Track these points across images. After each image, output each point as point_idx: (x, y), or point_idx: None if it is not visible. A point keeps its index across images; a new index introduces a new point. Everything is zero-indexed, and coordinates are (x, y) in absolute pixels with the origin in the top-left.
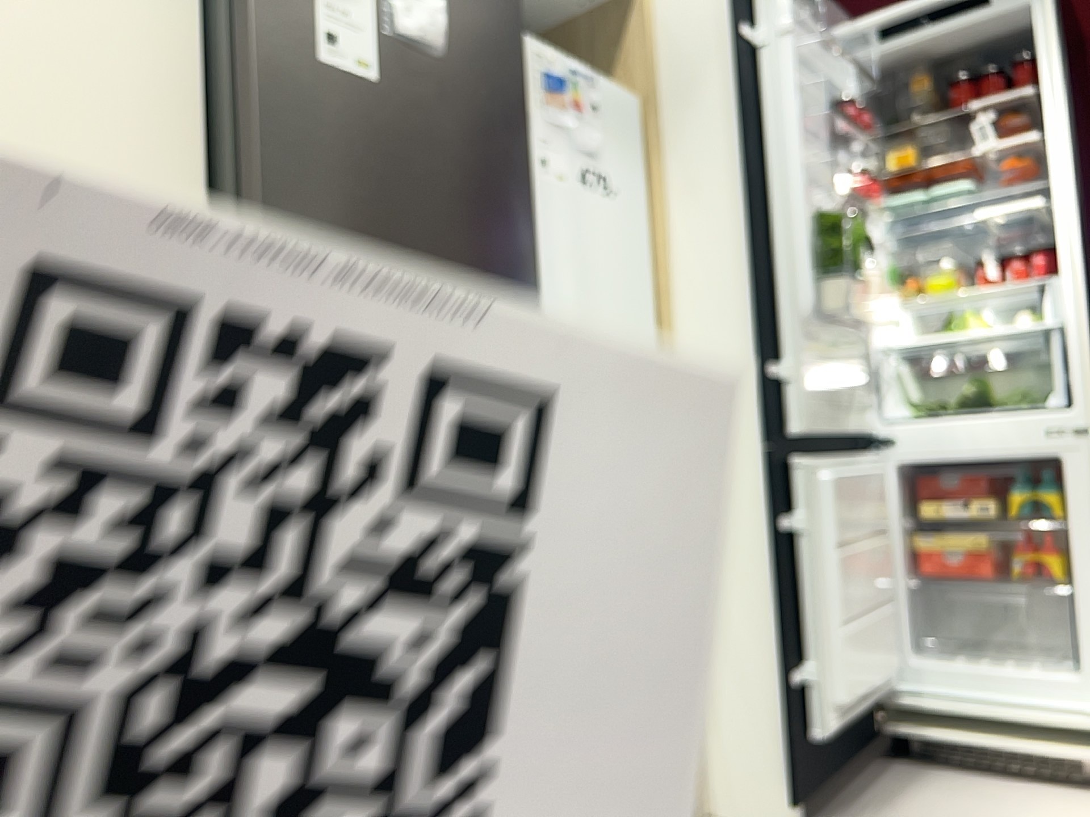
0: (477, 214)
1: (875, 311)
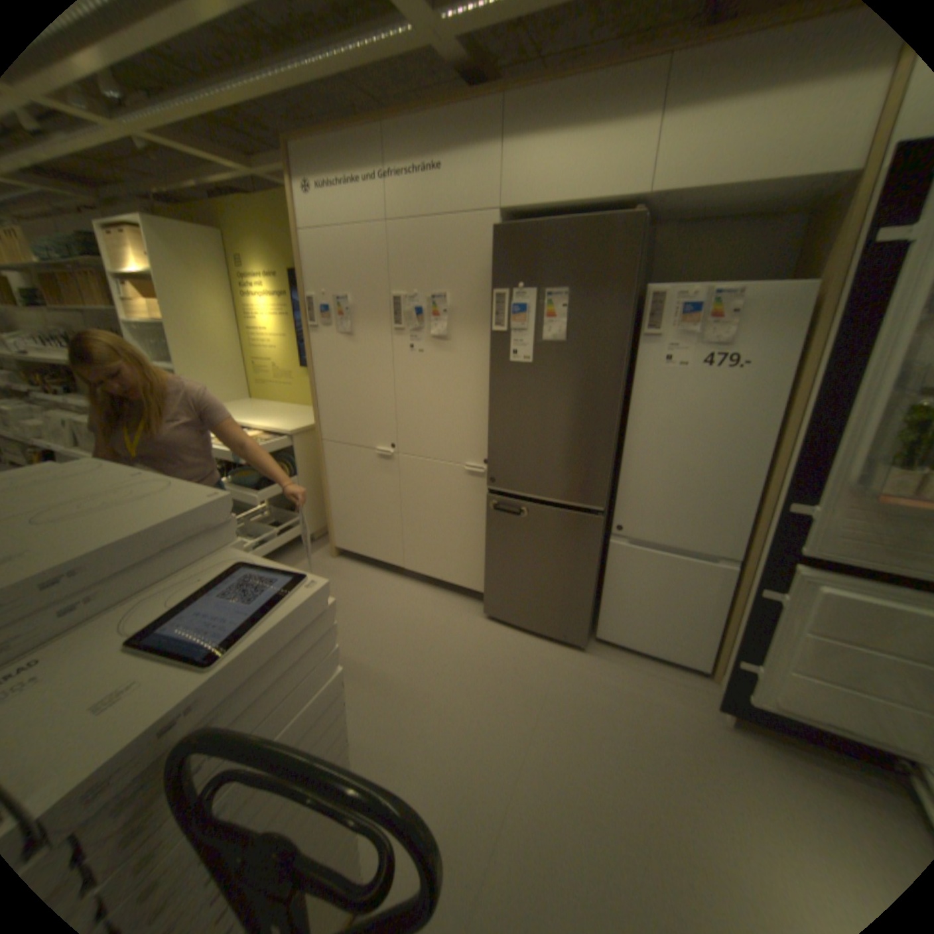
0: (577, 405)
1: None
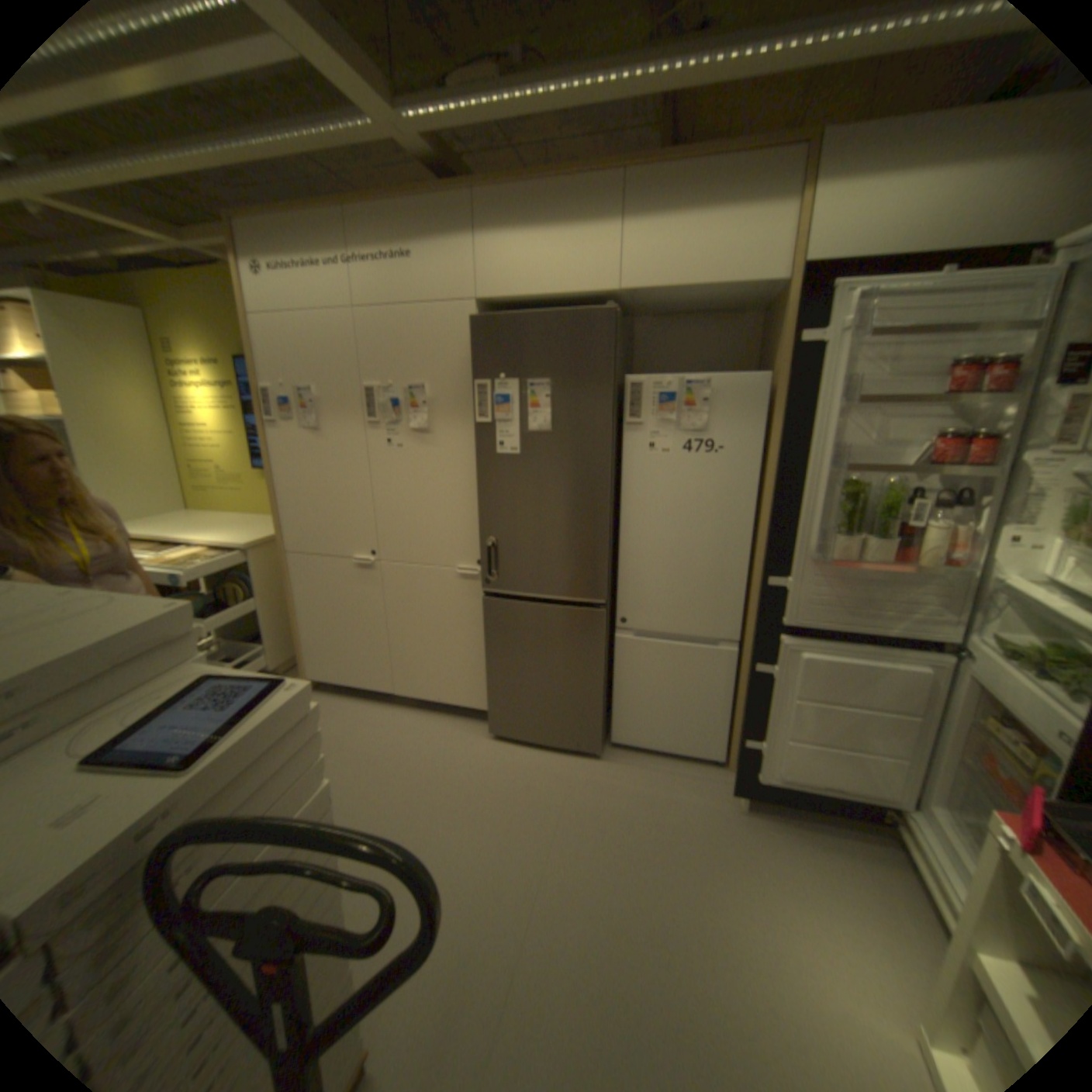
0: (568, 495)
1: (1009, 544)
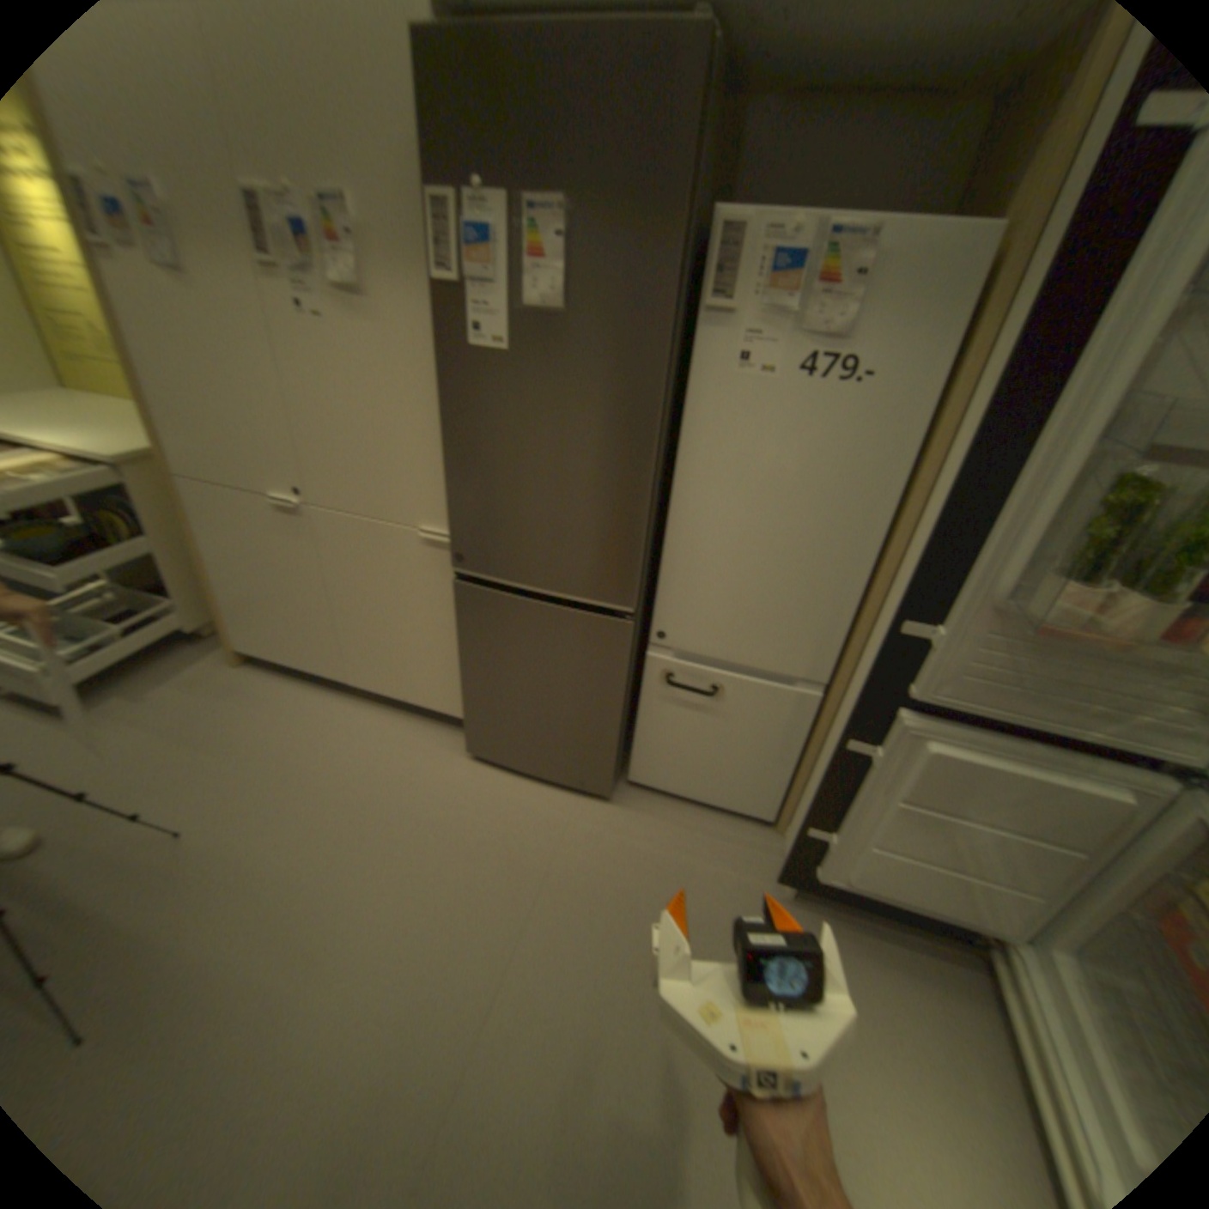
0: (587, 434)
1: None
